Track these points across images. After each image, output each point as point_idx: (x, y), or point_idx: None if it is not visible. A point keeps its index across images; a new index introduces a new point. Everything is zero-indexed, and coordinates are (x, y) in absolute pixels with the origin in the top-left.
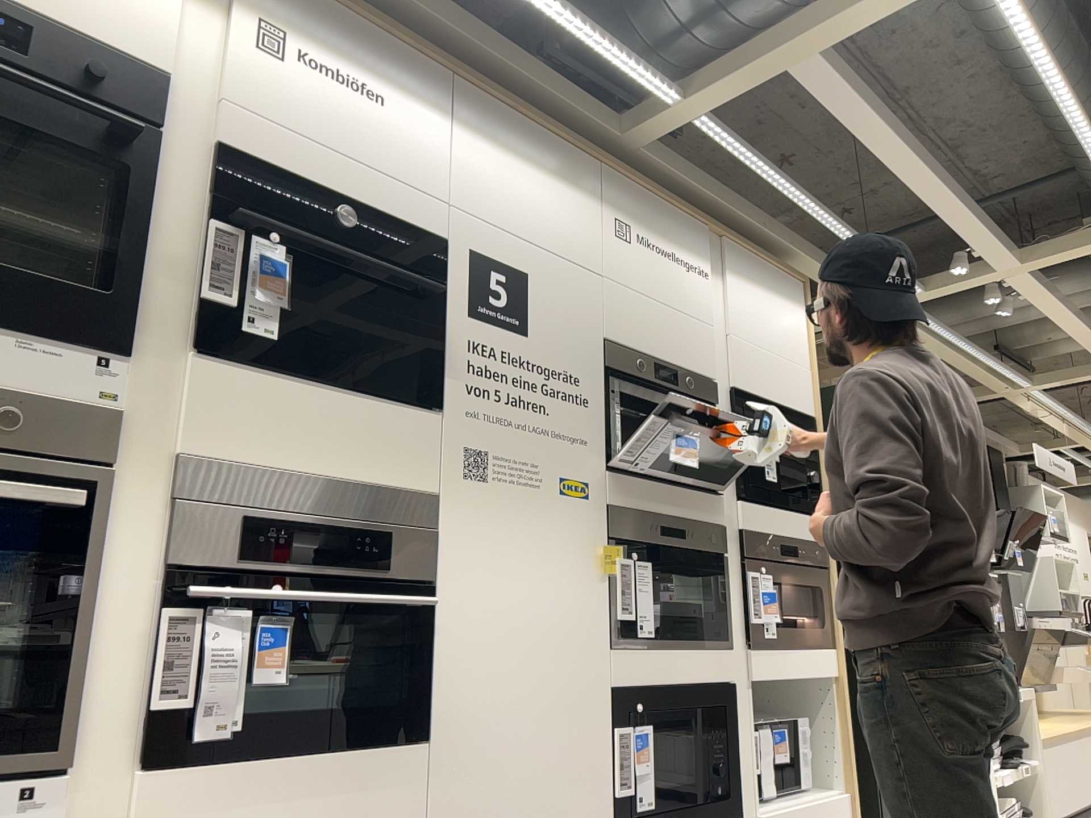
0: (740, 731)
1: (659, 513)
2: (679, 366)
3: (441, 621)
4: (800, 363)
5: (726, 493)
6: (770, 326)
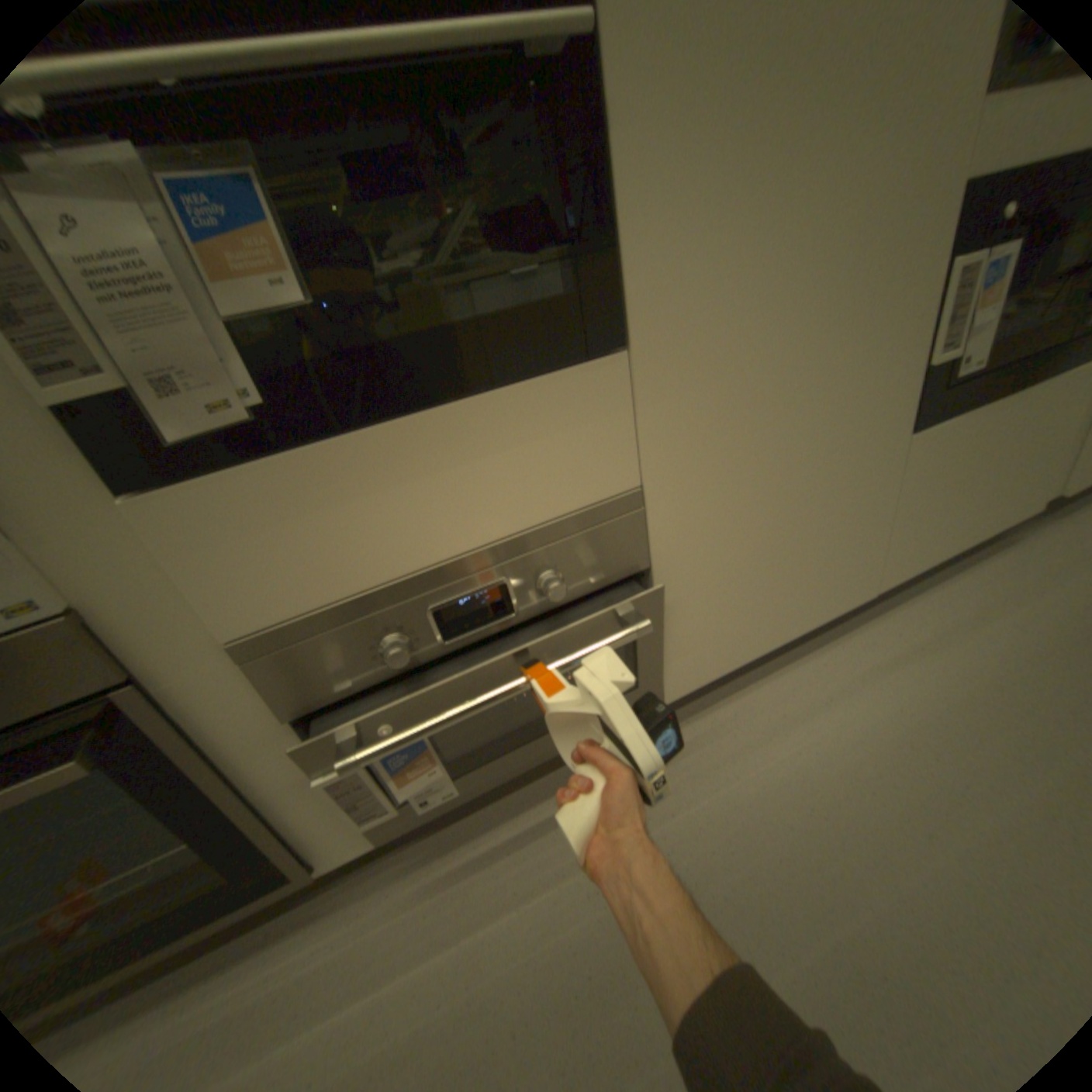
0: None
1: None
2: None
3: (613, 85)
4: None
5: None
6: None
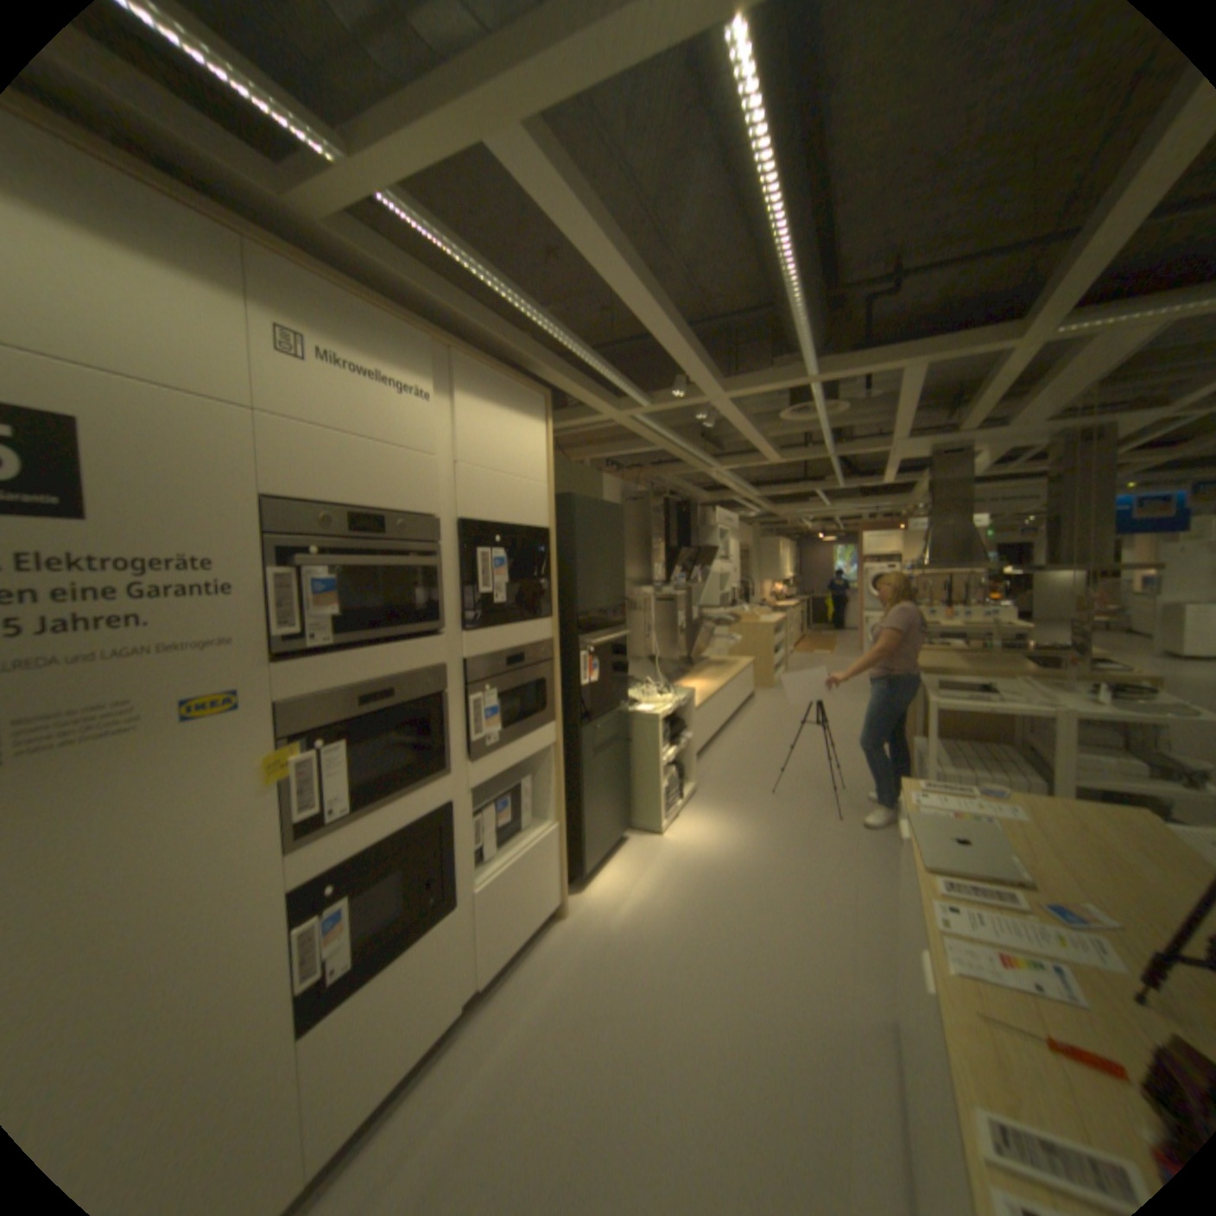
0: (456, 837)
1: (355, 683)
2: (385, 511)
3: None
4: (537, 480)
5: (447, 629)
6: (507, 447)
